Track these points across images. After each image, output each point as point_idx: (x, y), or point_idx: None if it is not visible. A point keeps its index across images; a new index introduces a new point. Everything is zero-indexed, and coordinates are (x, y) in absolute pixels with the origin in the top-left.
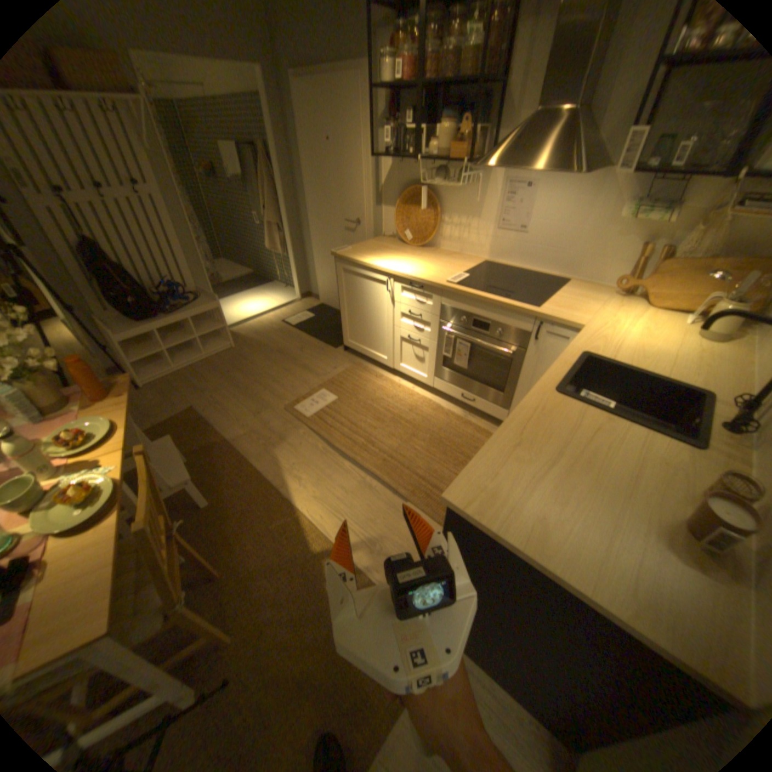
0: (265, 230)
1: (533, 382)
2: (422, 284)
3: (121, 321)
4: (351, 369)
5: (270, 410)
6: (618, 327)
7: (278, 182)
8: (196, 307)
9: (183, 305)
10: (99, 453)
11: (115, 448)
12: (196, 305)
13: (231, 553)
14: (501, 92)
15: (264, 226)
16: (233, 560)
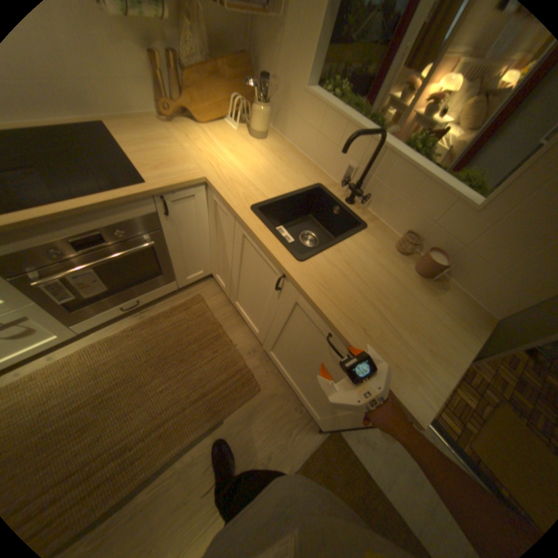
0: None
1: (183, 246)
2: None
3: None
4: None
5: None
6: (220, 162)
7: None
8: None
9: None
10: None
11: None
12: None
13: None
14: None
15: None
16: None
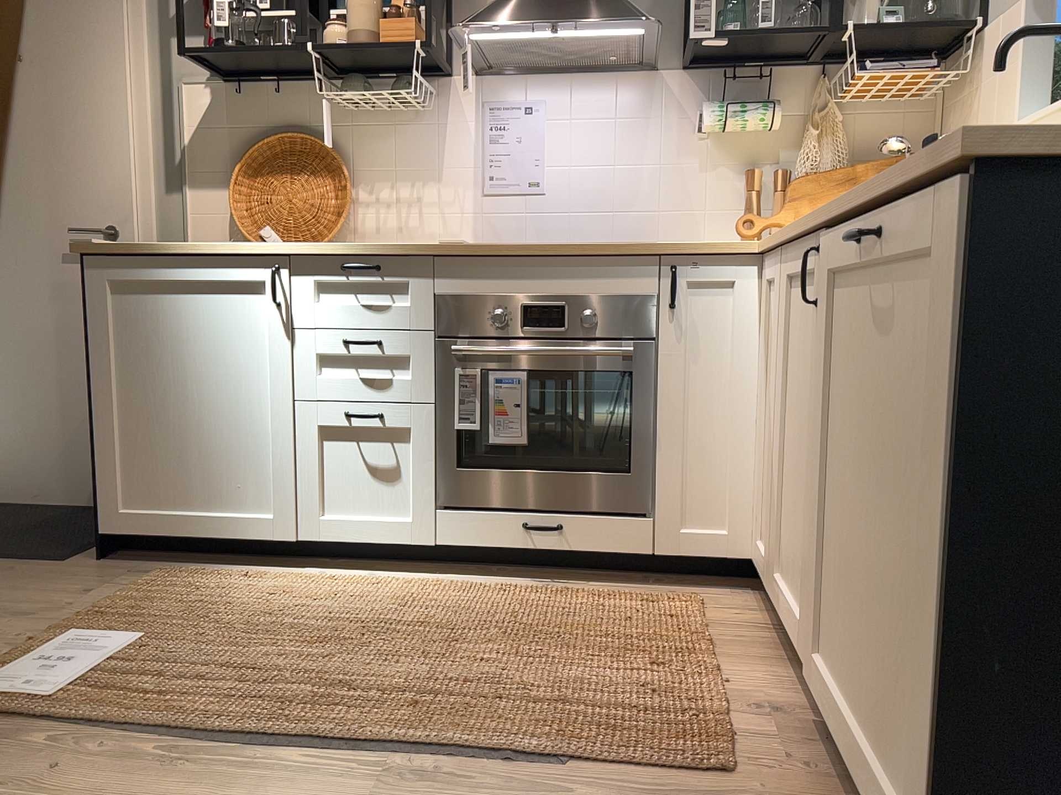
0: None
1: (693, 411)
2: (381, 257)
3: None
4: (153, 579)
5: None
6: None
7: None
8: None
9: None
10: None
11: None
12: None
13: None
14: None
15: None
16: None
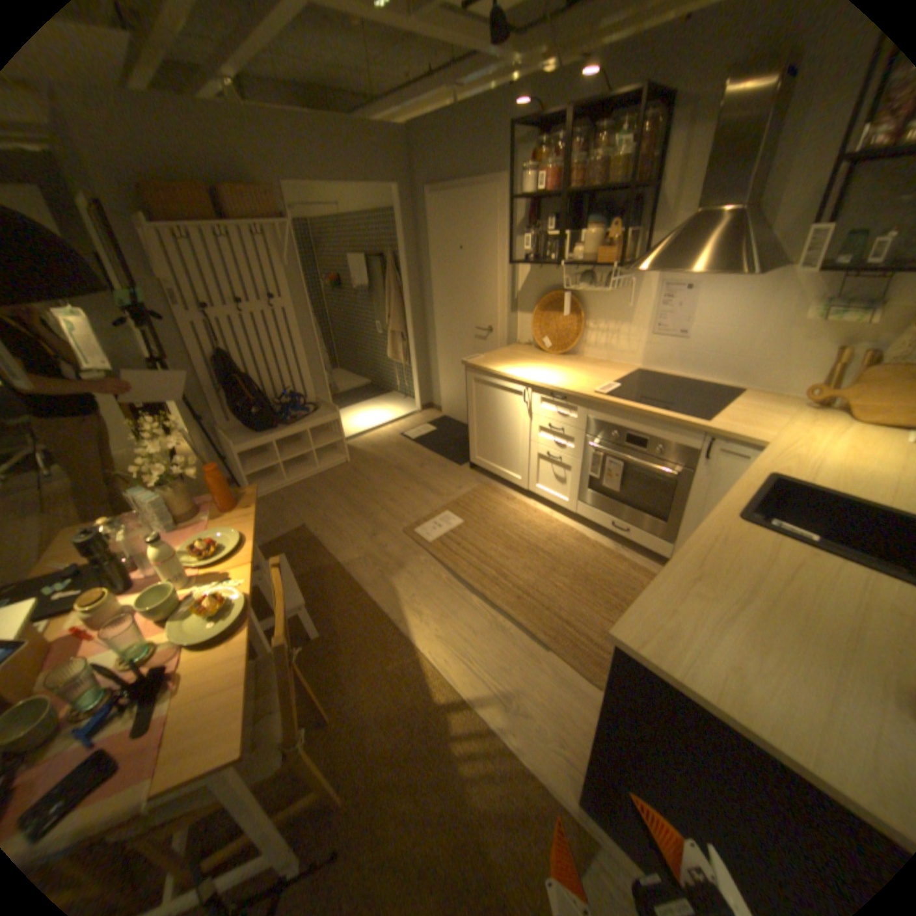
0: (387, 339)
1: (705, 509)
2: (565, 394)
3: (243, 431)
4: (479, 488)
5: (388, 532)
6: (814, 445)
7: (406, 291)
8: (317, 418)
9: (303, 416)
10: (229, 564)
11: (244, 560)
12: (316, 416)
13: (343, 694)
14: (654, 195)
15: (387, 335)
16: (345, 704)
